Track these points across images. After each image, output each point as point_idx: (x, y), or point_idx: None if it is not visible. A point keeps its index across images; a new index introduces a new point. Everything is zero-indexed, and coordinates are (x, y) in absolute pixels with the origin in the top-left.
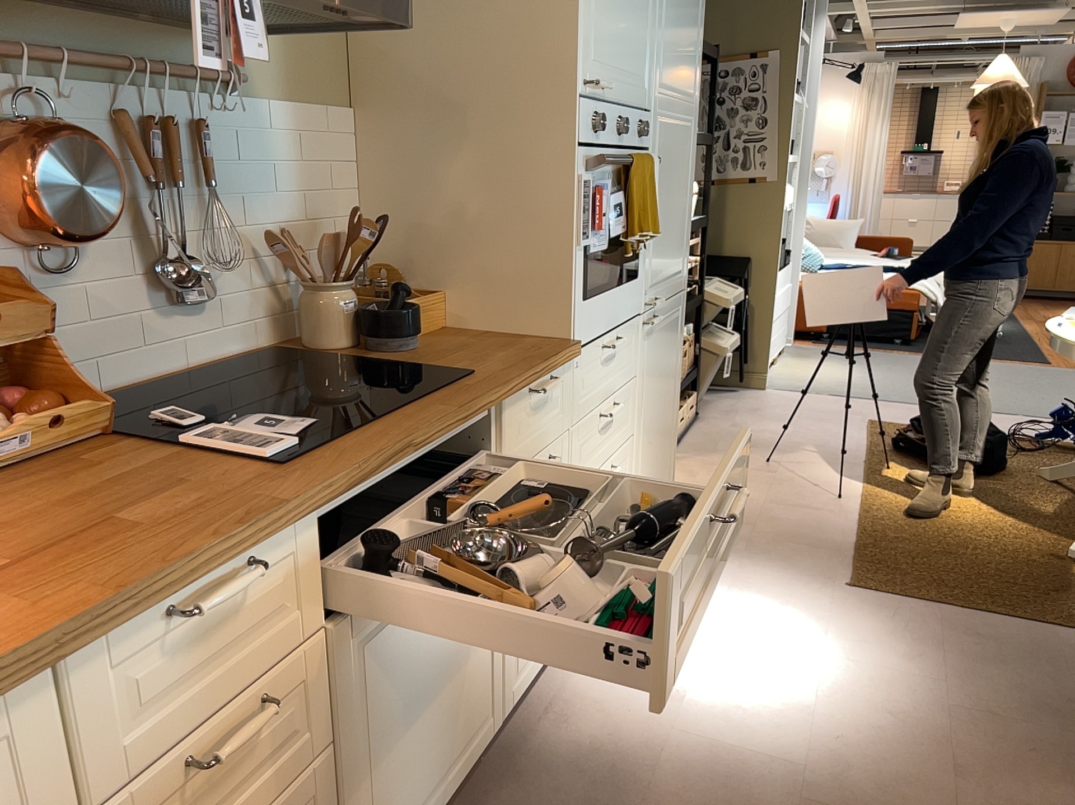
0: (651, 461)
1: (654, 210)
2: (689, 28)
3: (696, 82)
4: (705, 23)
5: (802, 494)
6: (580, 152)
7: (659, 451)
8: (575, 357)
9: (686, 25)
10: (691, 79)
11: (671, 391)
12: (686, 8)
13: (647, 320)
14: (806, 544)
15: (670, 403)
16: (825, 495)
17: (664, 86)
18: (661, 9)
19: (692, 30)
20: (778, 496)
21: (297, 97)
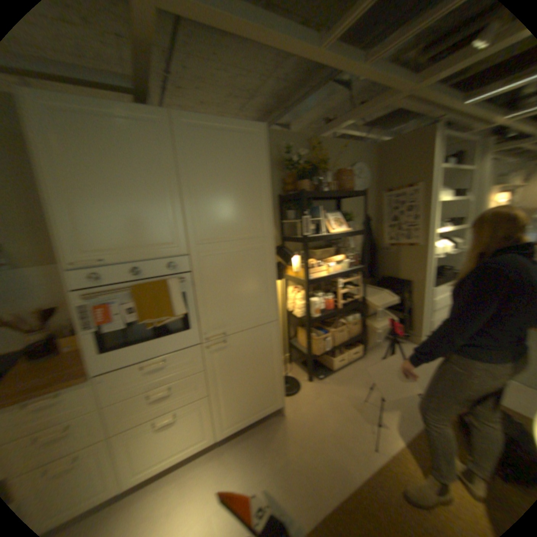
0: (238, 403)
1: (165, 306)
2: (240, 204)
3: (262, 226)
4: (270, 196)
5: (356, 437)
6: (67, 294)
7: (251, 397)
8: (76, 385)
9: (233, 205)
10: (251, 227)
11: (264, 368)
12: (232, 197)
13: (205, 346)
14: (311, 485)
15: (264, 374)
16: (369, 446)
17: (205, 239)
18: (185, 206)
19: (246, 204)
20: (341, 434)
21: (41, 263)
